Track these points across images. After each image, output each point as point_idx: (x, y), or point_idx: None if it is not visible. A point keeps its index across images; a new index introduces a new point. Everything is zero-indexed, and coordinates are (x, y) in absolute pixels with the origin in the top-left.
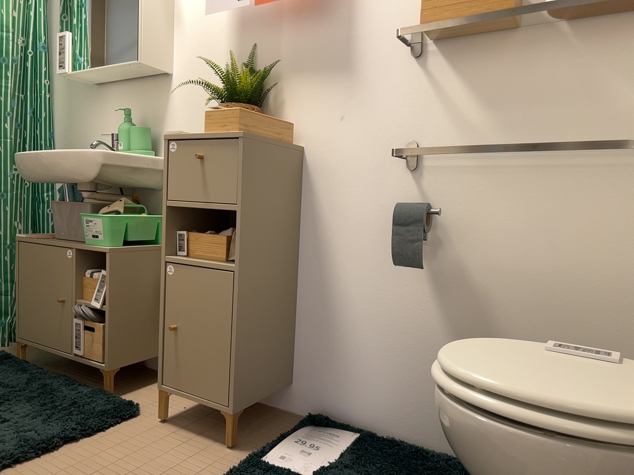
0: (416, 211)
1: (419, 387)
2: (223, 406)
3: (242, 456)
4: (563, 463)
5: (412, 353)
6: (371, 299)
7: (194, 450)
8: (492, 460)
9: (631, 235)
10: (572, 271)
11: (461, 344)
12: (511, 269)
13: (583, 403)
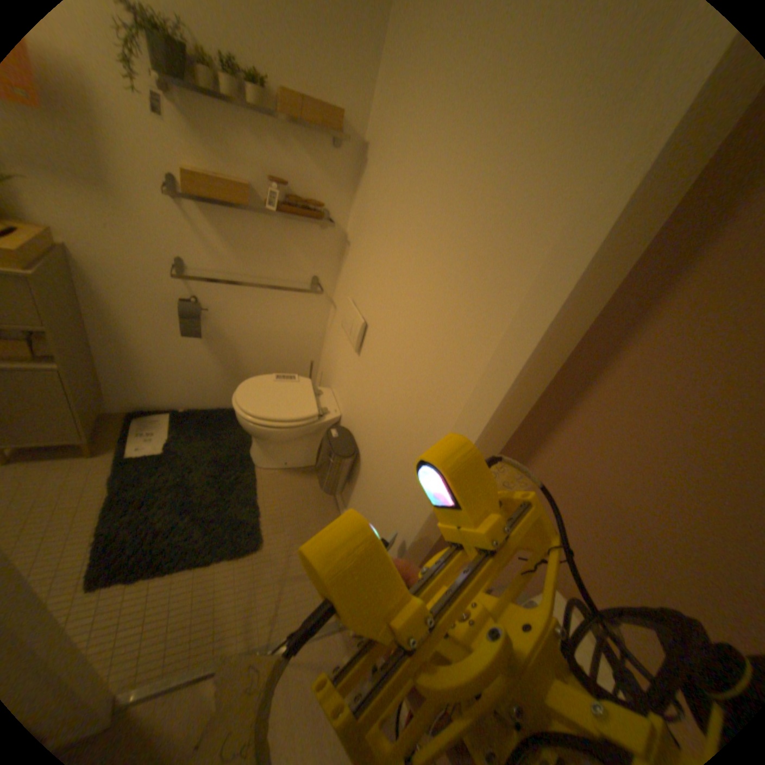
0: (196, 313)
1: (201, 387)
2: (75, 444)
3: (106, 462)
4: (293, 435)
5: (195, 373)
6: (161, 349)
7: (66, 475)
8: (270, 439)
9: (300, 317)
10: (277, 331)
11: (244, 393)
12: (249, 331)
13: (298, 417)
